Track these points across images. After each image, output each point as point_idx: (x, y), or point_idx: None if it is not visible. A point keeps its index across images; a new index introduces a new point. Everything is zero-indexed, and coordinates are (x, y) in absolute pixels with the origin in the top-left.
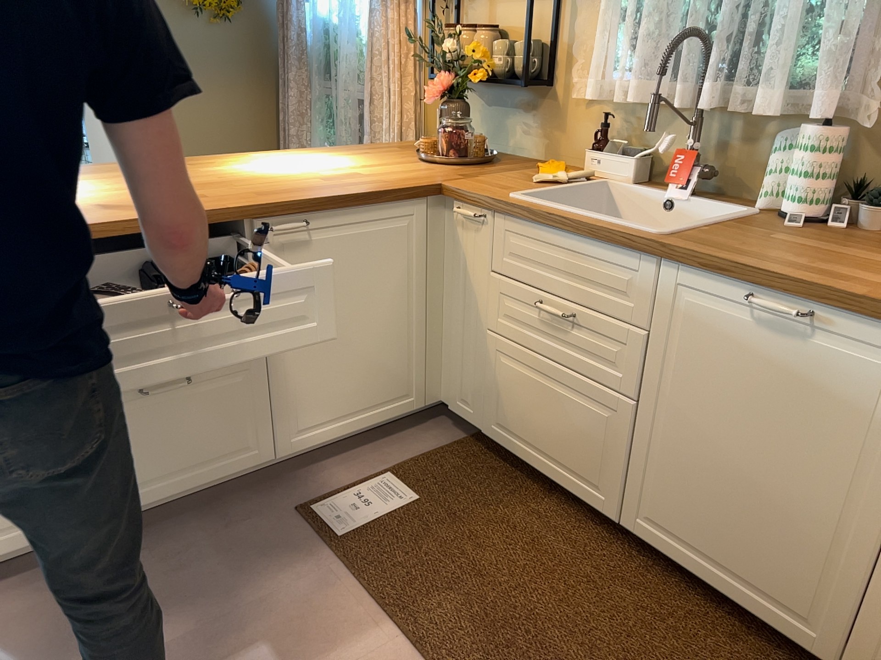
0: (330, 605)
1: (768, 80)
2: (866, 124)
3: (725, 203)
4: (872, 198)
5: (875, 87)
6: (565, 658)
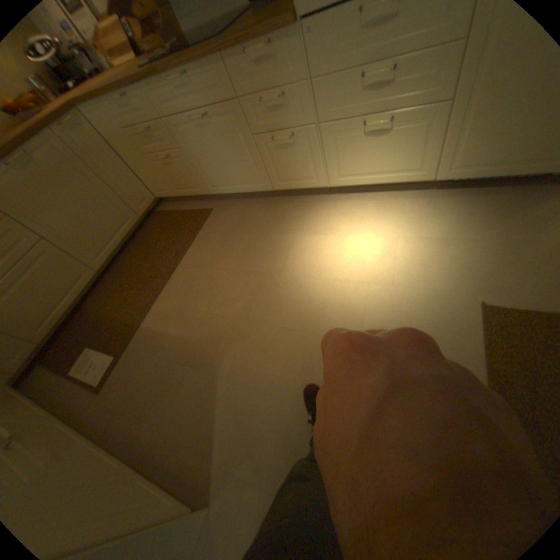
0: (148, 331)
1: None
2: None
3: None
4: None
5: None
6: (150, 265)
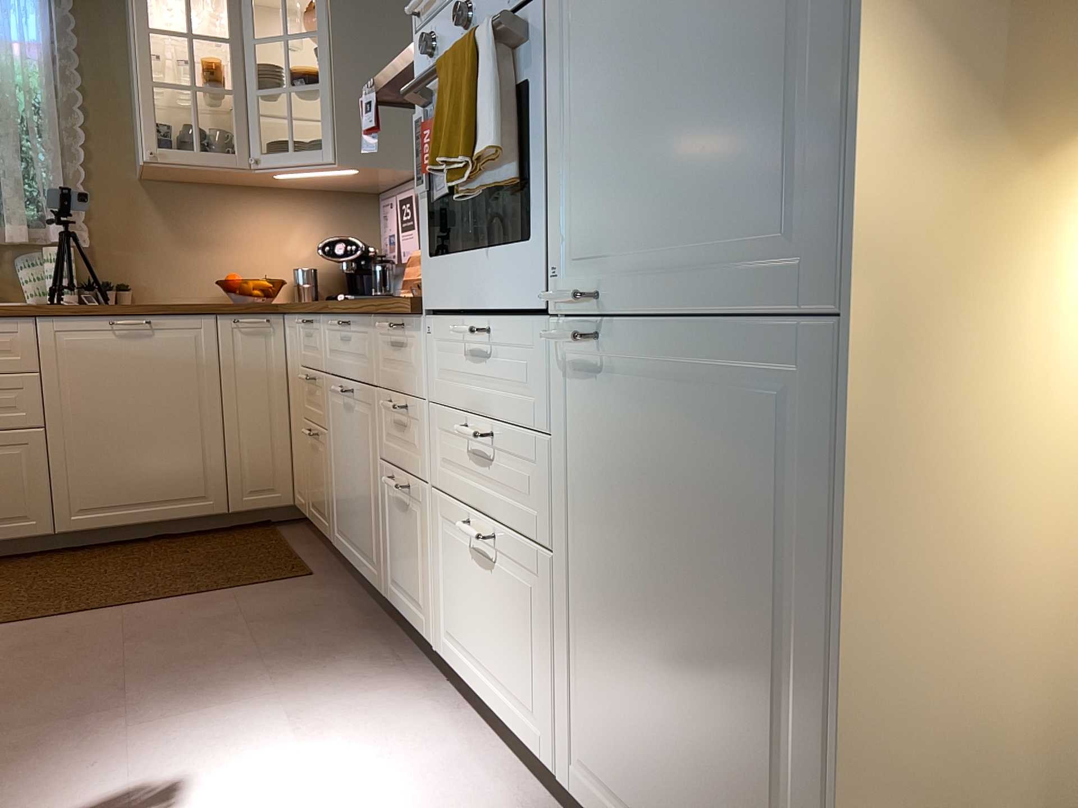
0: None
1: (12, 219)
2: (87, 244)
3: (4, 306)
4: (105, 286)
5: (80, 224)
6: (110, 582)
